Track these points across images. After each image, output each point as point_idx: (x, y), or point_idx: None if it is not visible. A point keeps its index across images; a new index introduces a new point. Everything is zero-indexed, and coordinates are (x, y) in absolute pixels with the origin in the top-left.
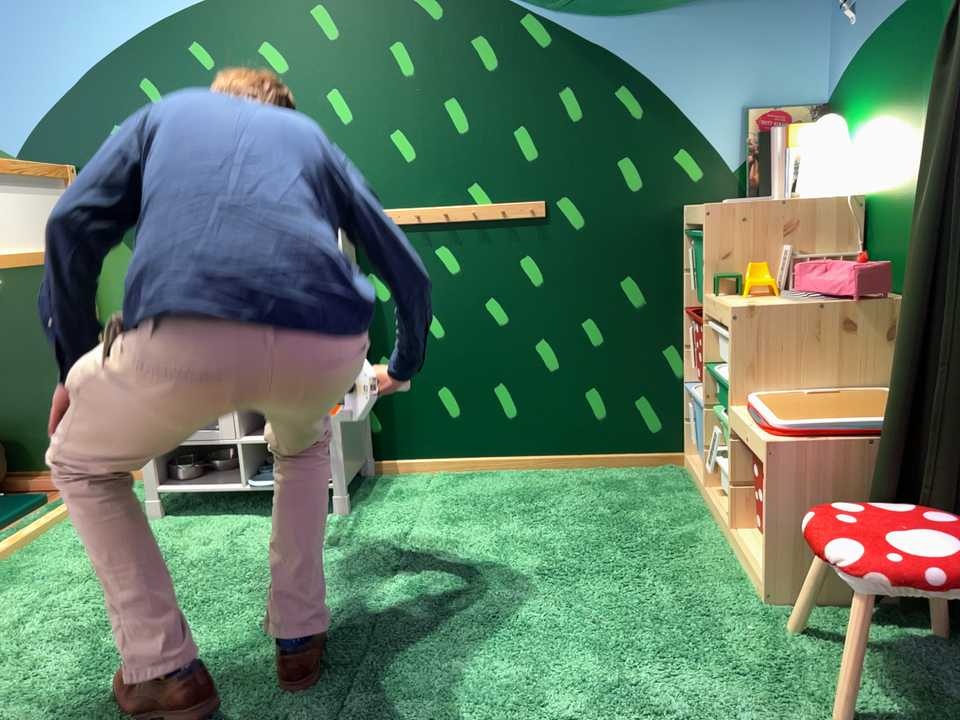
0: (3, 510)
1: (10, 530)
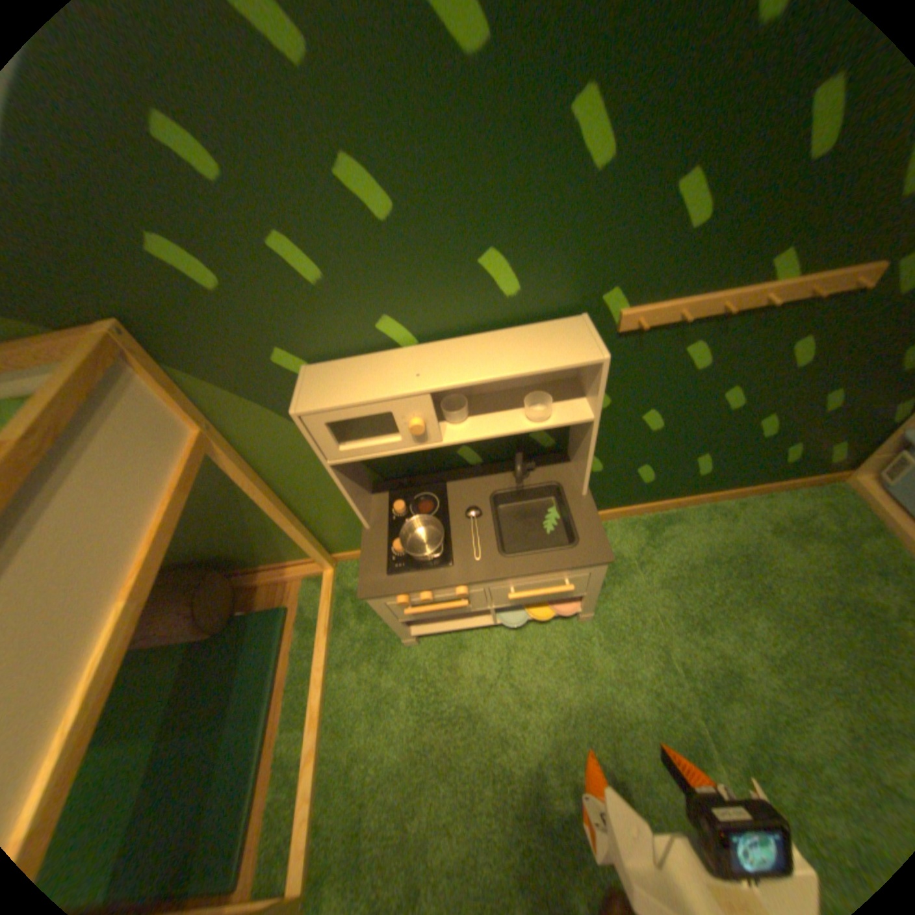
0: (262, 643)
1: (286, 674)
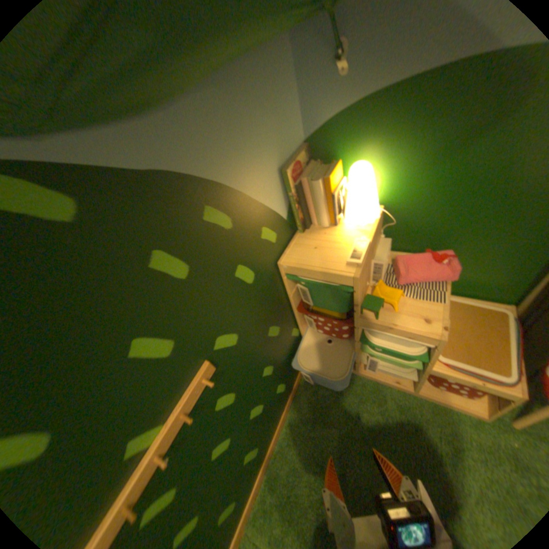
0: None
1: None
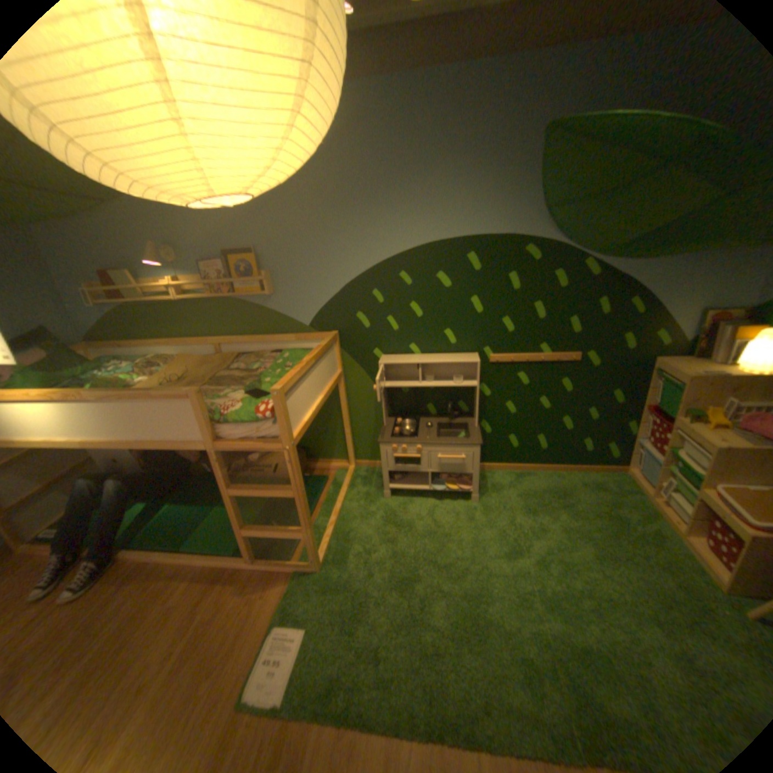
0: (314, 487)
1: (323, 501)
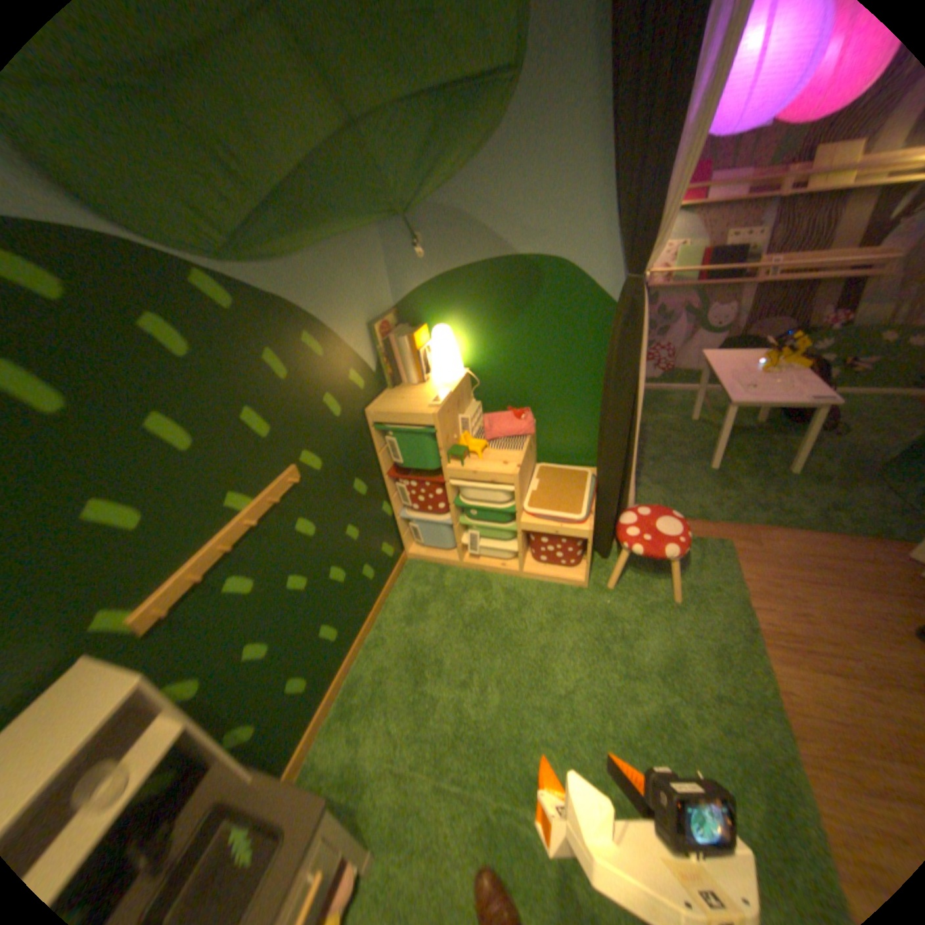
0: None
1: None
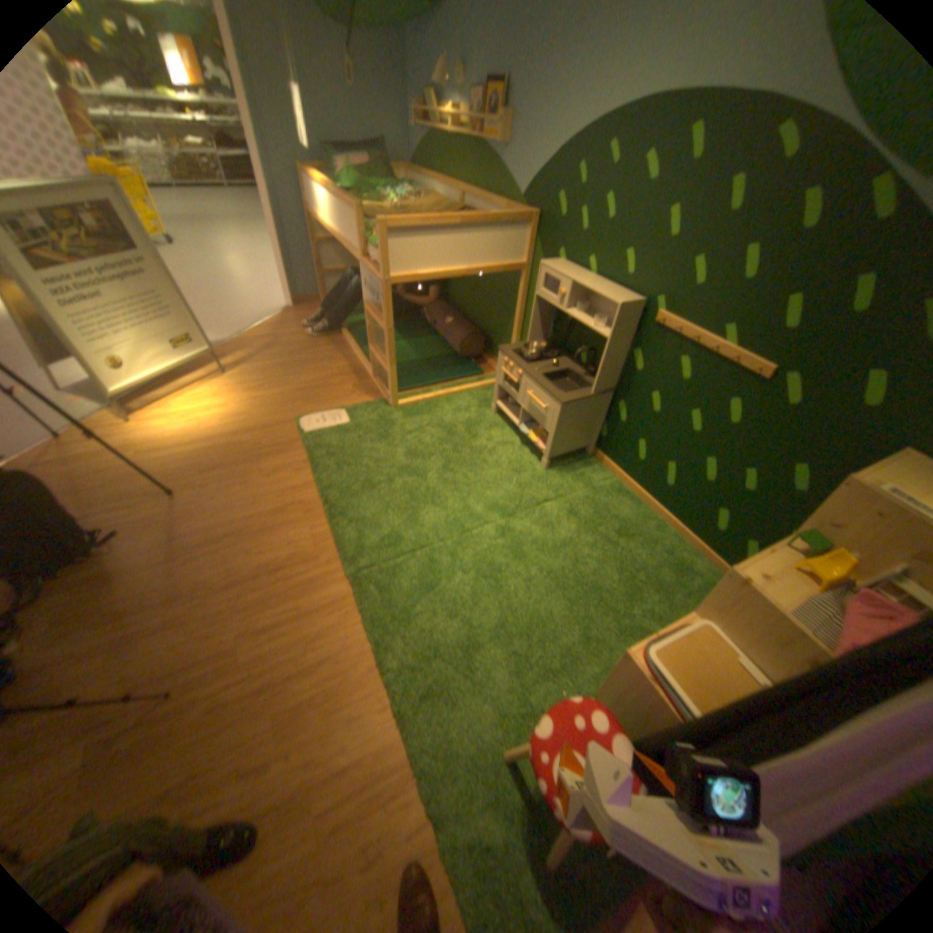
0: (464, 372)
1: (457, 384)
